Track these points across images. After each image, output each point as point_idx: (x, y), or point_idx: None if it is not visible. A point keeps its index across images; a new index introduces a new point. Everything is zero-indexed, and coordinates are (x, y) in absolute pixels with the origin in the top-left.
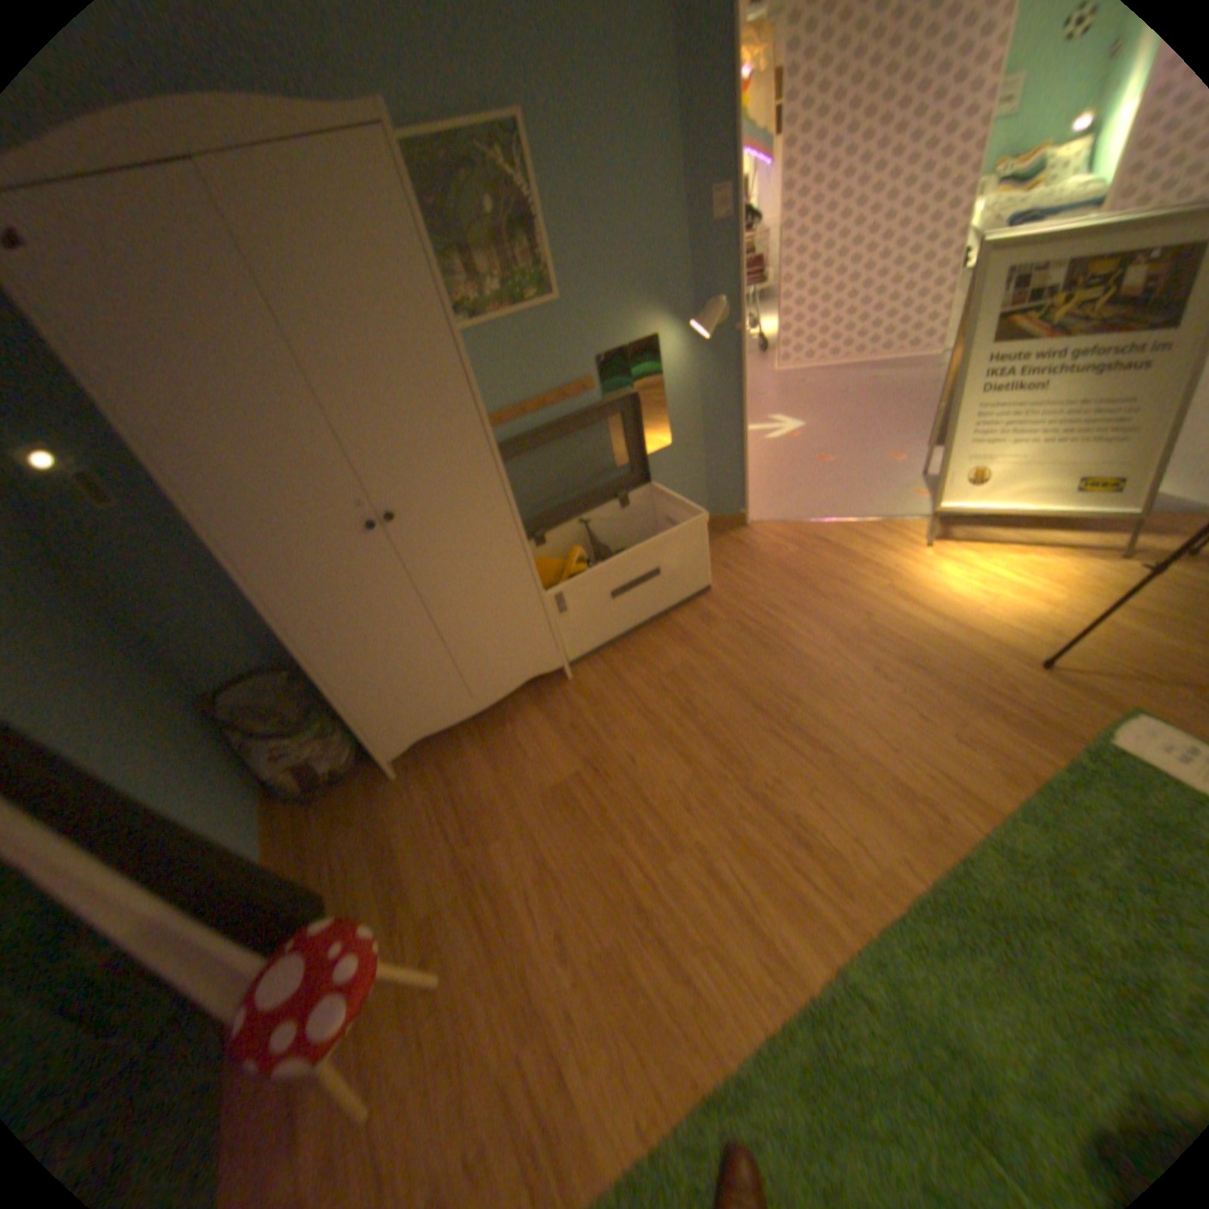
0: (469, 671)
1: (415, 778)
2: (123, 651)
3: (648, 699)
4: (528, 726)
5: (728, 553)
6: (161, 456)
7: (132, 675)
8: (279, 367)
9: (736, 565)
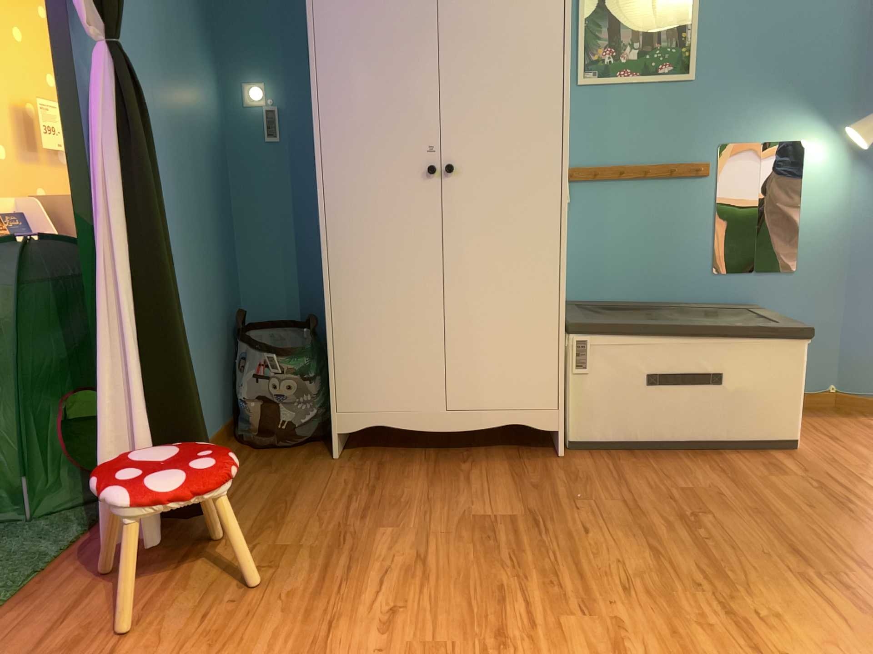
0: (455, 378)
1: (352, 465)
2: (219, 237)
3: (643, 499)
4: (487, 471)
5: (846, 431)
6: (322, 61)
7: (213, 252)
8: (424, 22)
9: (851, 442)
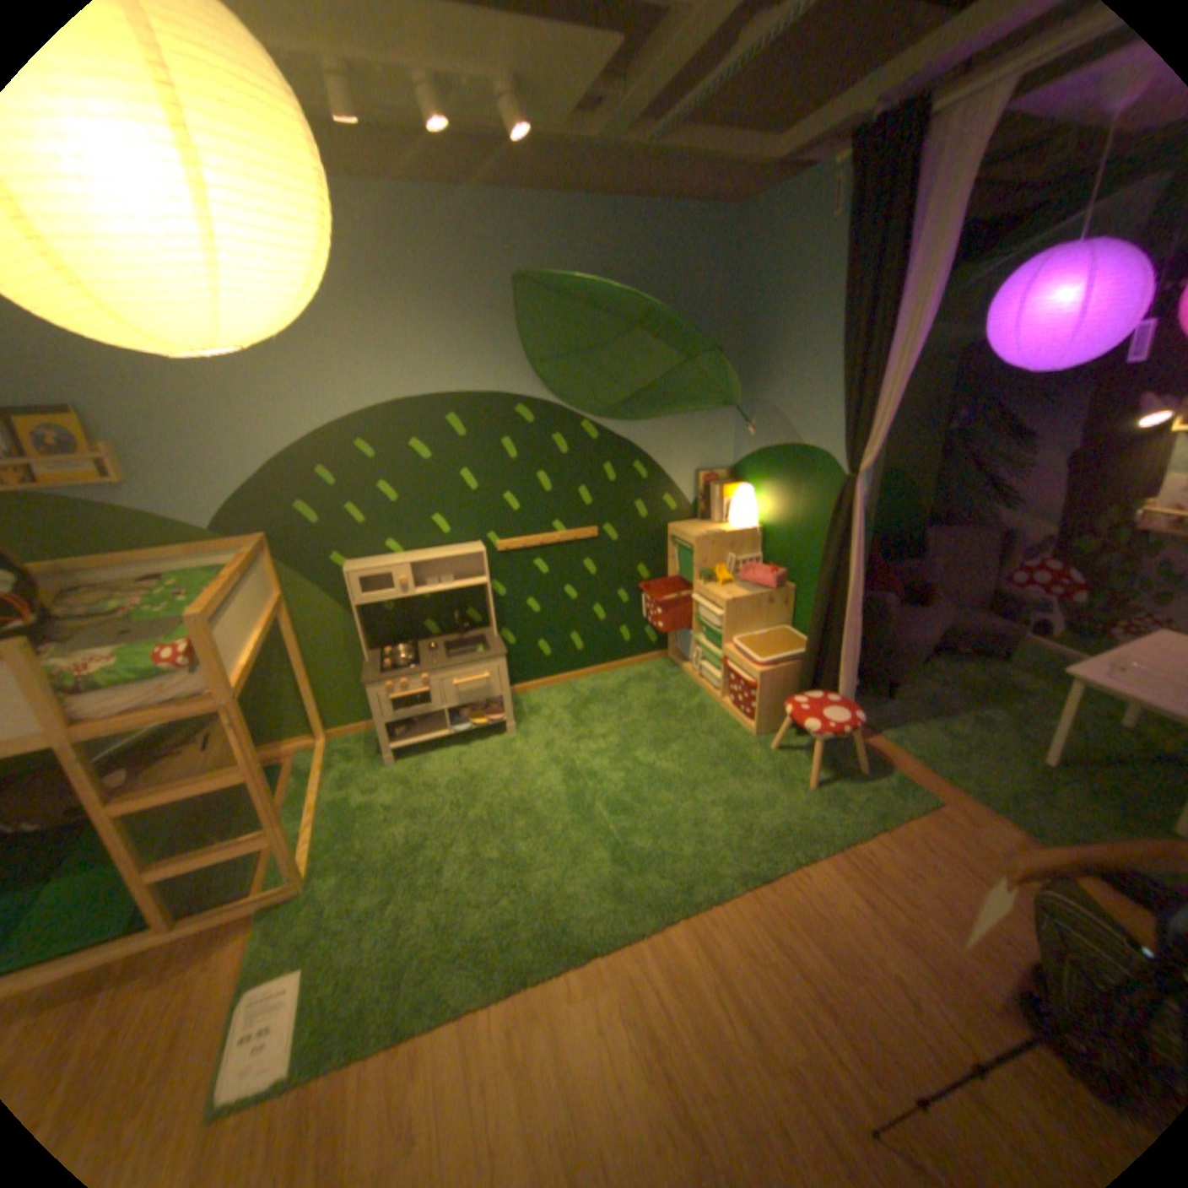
0: None
1: None
2: None
3: None
4: None
5: None
6: None
7: None
8: None
9: None
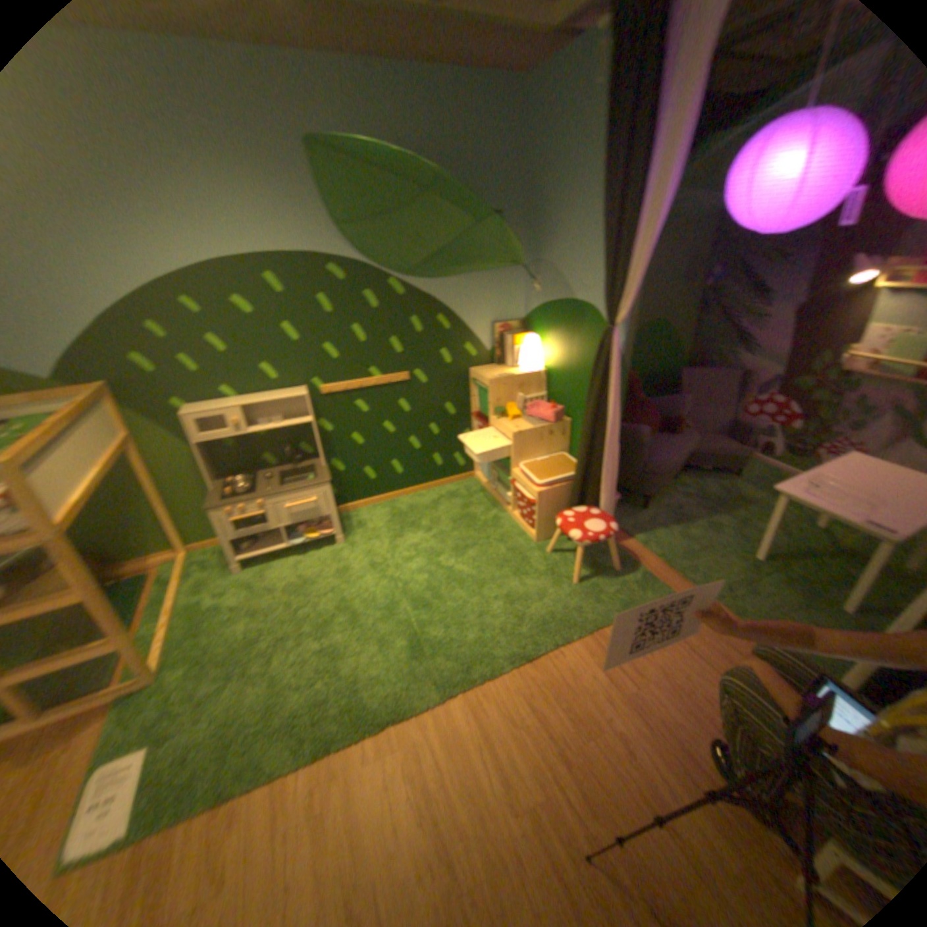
0: None
1: None
2: None
3: None
4: None
5: None
6: None
7: None
8: None
9: None
